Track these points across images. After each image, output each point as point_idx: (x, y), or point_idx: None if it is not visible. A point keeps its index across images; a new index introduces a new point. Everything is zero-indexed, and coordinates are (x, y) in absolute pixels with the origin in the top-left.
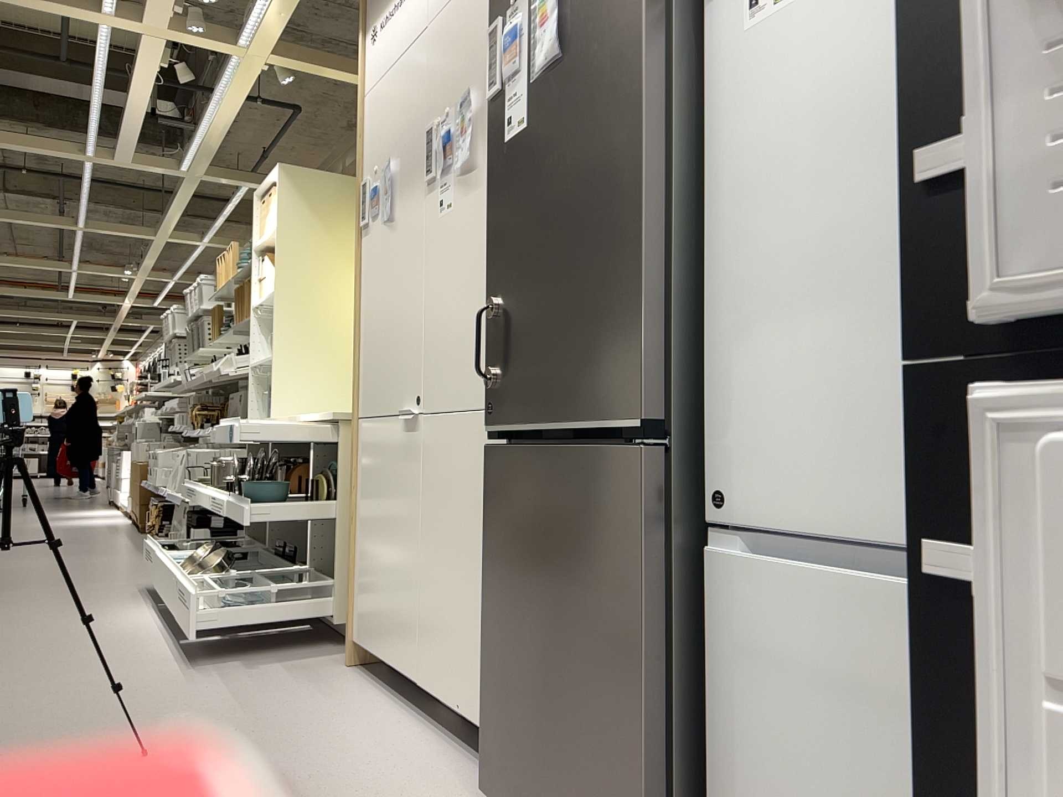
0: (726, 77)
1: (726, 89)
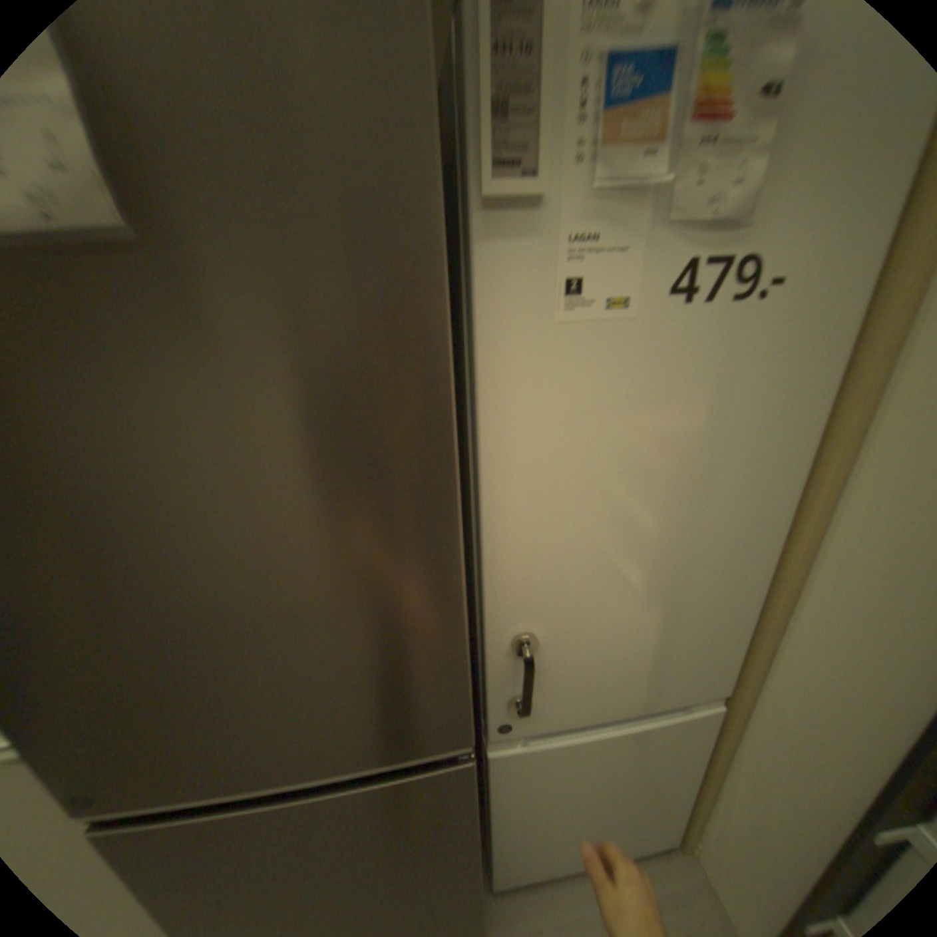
0: (514, 367)
1: (513, 382)
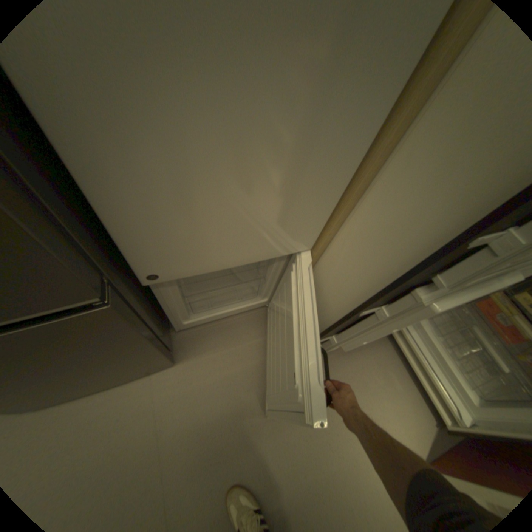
0: None
1: None
